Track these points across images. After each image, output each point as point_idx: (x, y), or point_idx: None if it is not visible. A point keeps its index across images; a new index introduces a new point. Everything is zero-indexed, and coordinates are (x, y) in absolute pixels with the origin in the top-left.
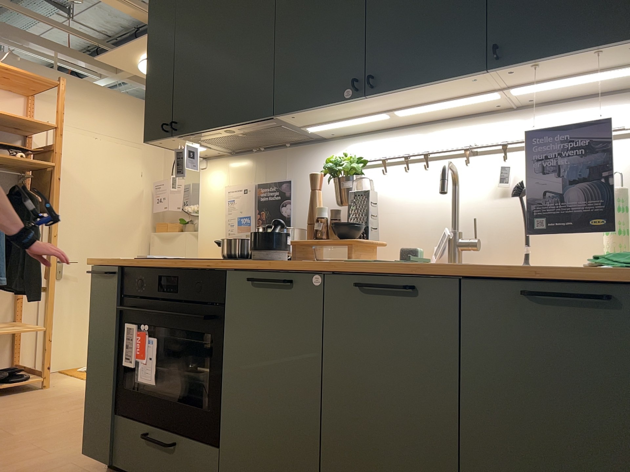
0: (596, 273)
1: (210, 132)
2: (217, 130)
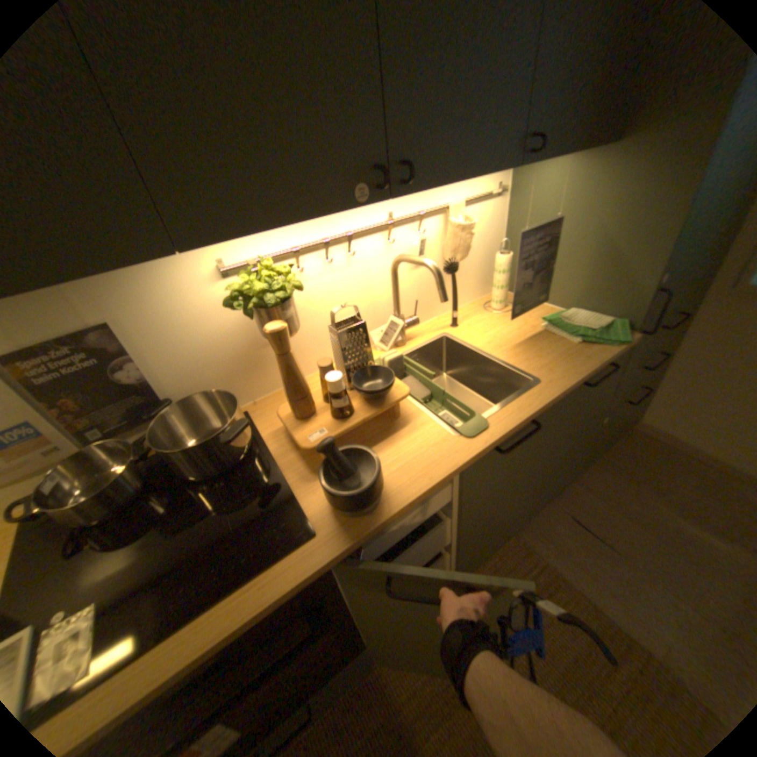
0: (617, 357)
1: None
2: None
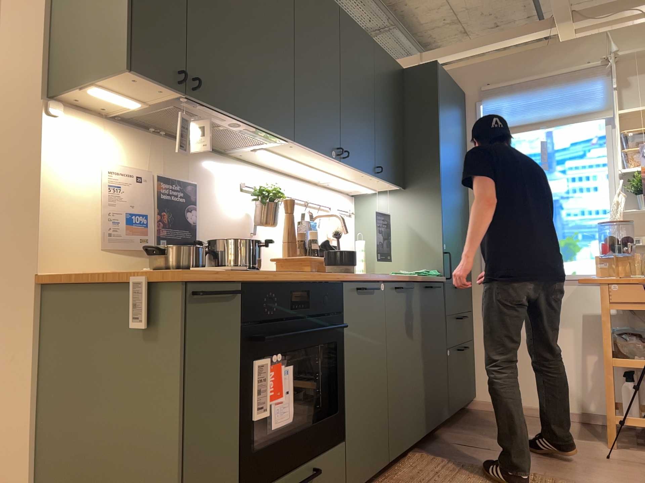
0: (438, 278)
1: (227, 116)
2: (236, 119)
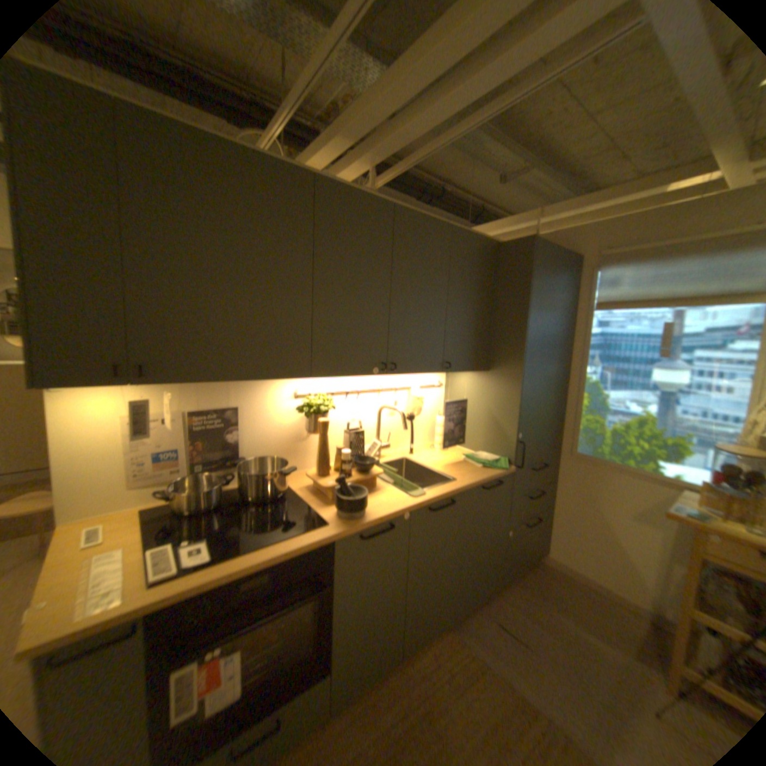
0: (500, 476)
1: (206, 382)
2: (221, 381)
